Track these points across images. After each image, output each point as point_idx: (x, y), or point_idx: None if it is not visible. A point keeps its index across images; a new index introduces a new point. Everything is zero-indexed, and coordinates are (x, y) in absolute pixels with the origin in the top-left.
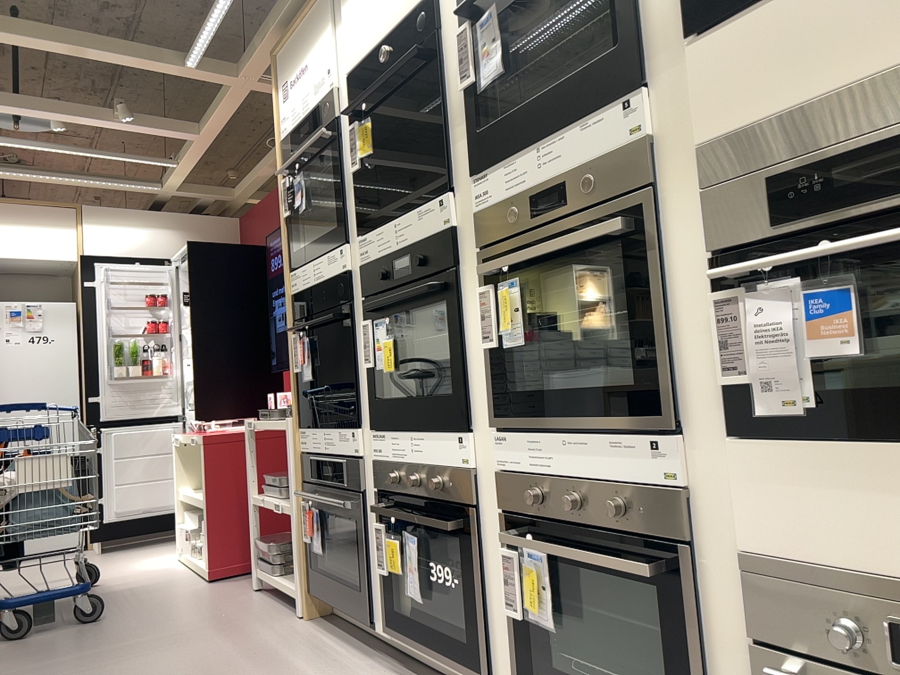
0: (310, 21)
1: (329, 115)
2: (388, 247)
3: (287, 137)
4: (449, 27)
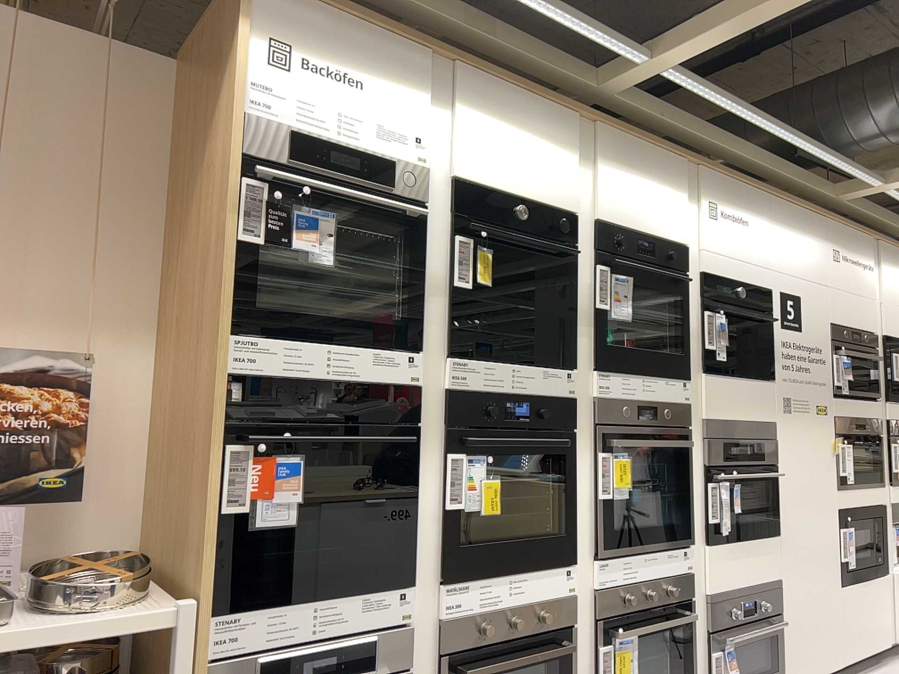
0: (384, 43)
1: (416, 191)
2: (502, 389)
3: (283, 128)
4: (584, 251)
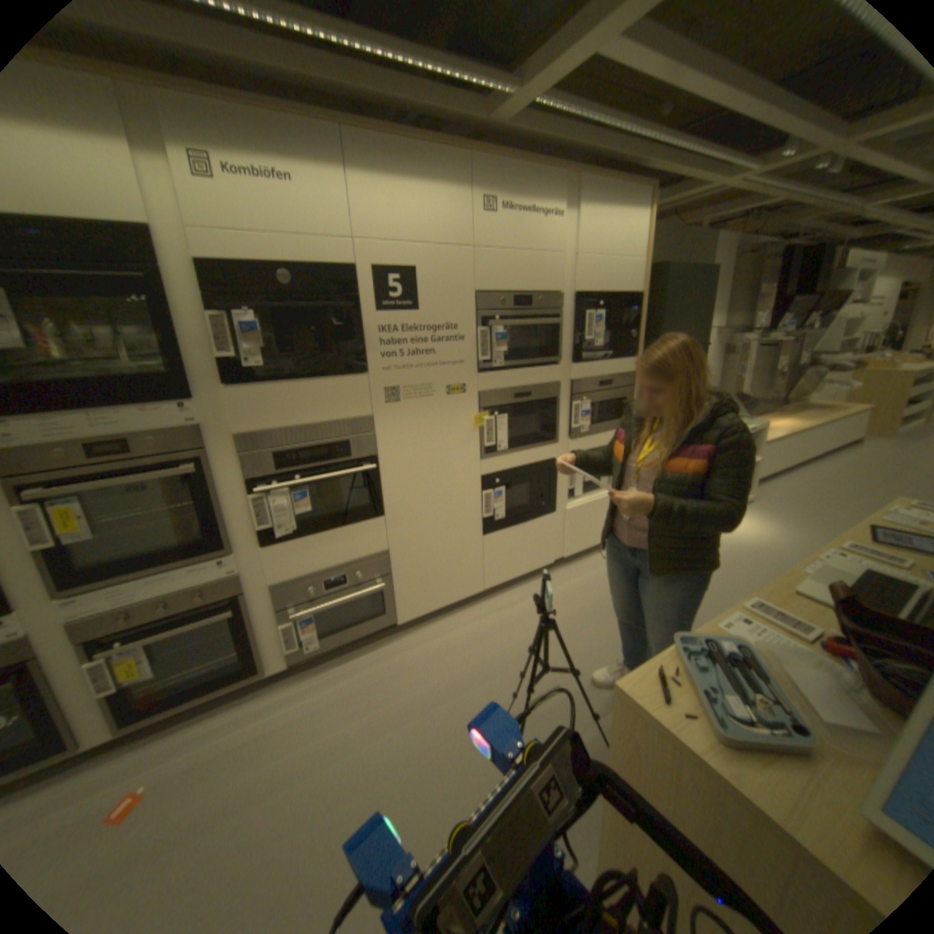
0: None
1: None
2: None
3: None
4: None
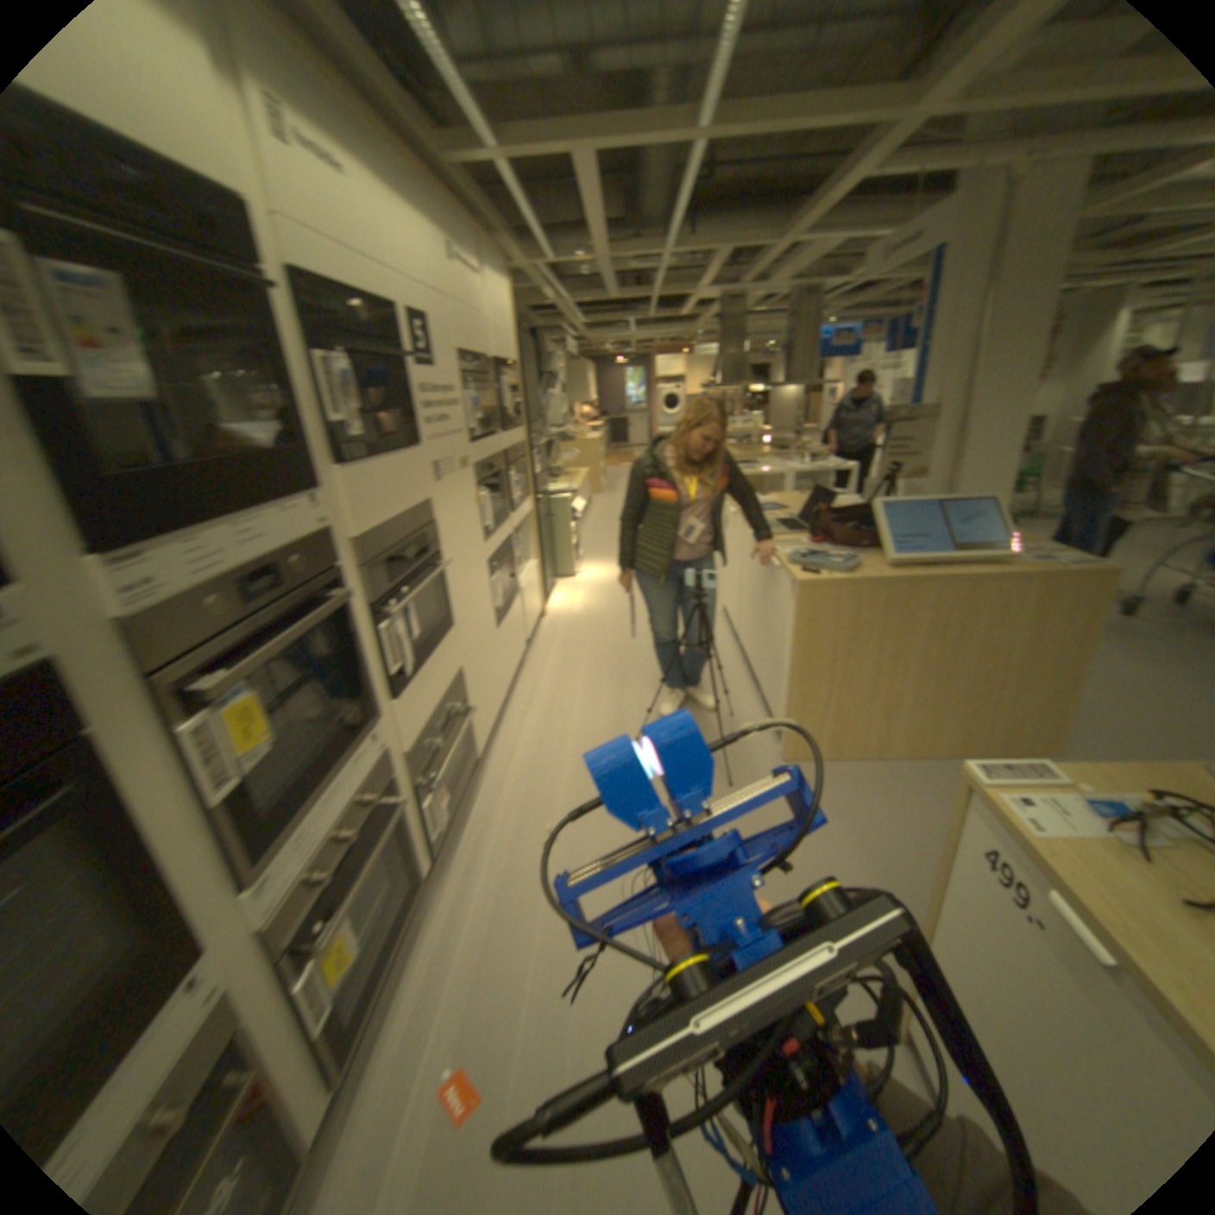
0: None
1: None
2: None
3: None
4: None
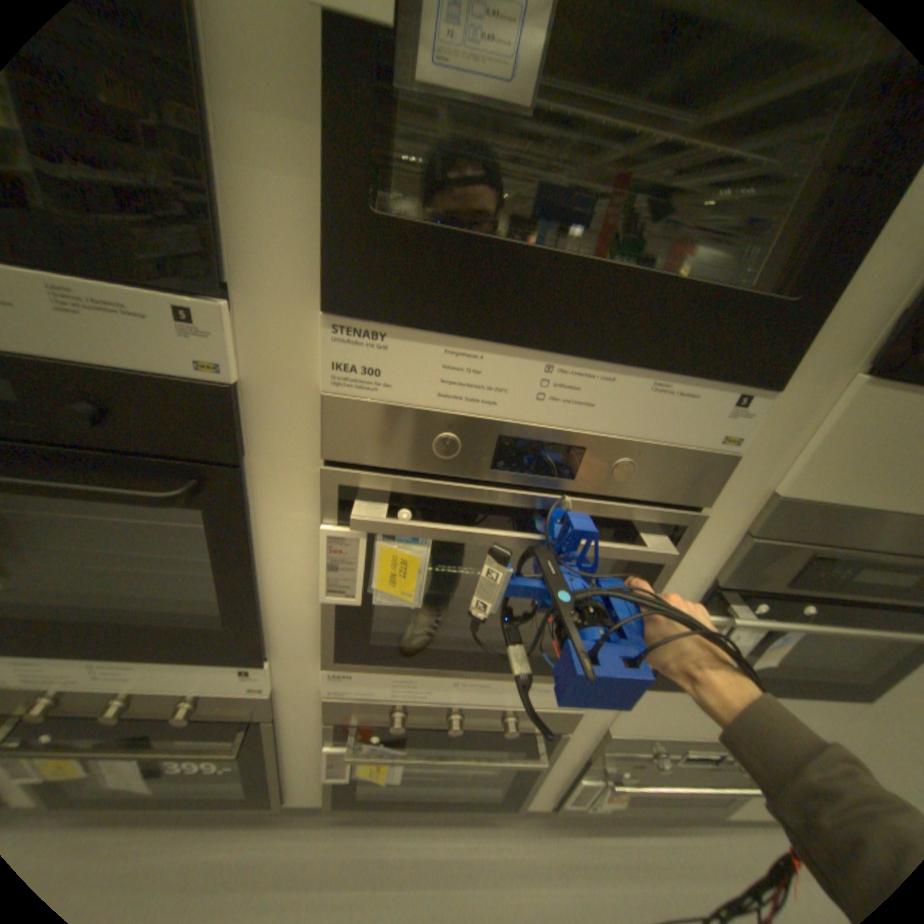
0: None
1: None
2: None
3: None
4: None
